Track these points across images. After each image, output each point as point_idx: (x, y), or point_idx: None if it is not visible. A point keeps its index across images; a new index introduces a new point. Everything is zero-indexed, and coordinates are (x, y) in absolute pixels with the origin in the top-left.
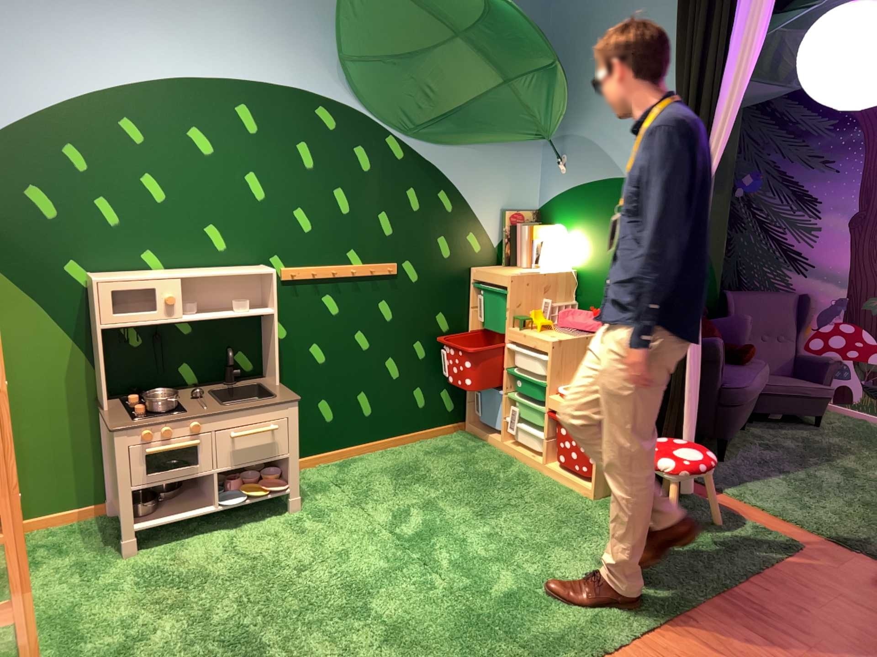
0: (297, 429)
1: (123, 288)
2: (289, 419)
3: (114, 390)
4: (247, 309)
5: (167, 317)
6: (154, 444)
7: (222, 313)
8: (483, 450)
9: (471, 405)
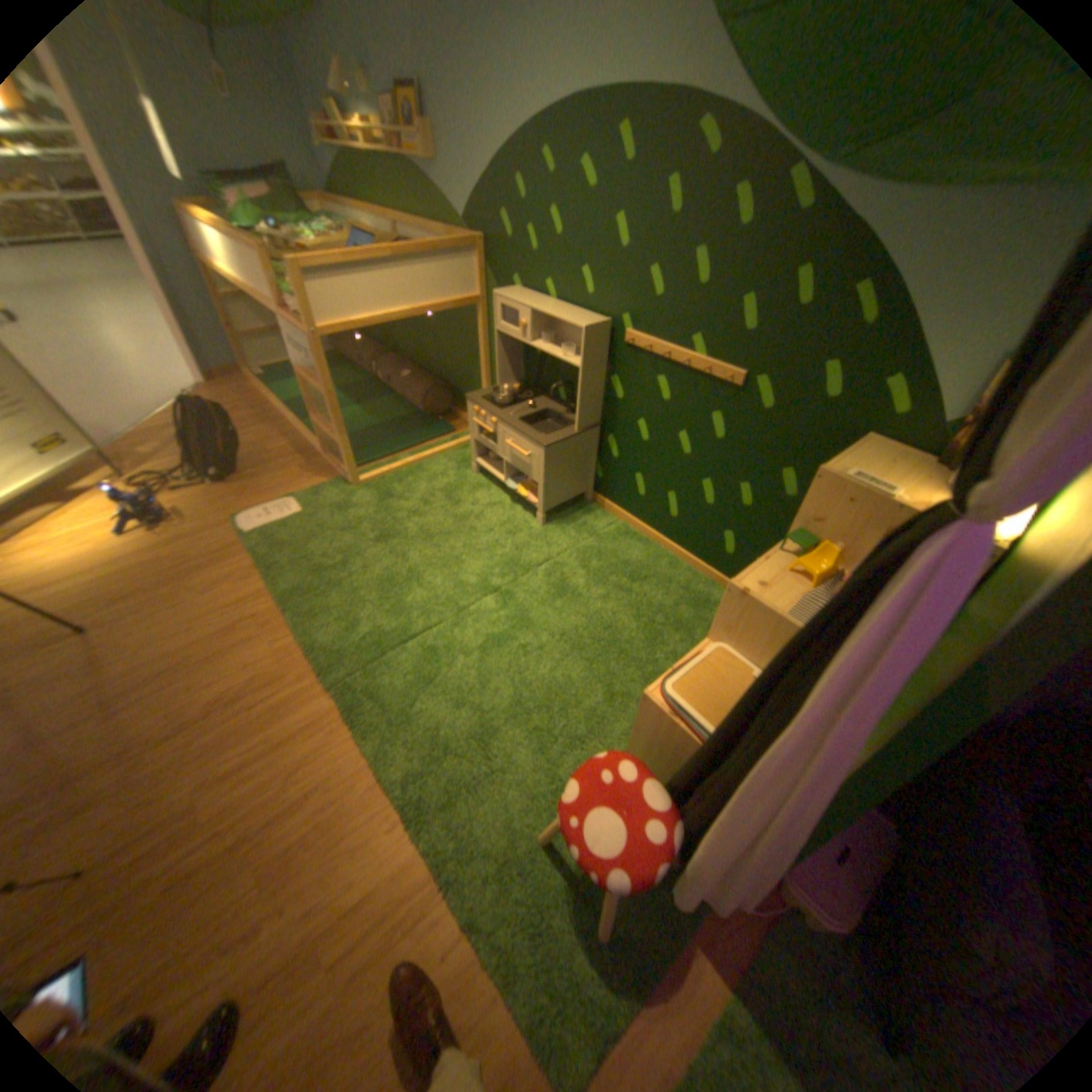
0: (543, 470)
1: (504, 306)
2: (538, 458)
3: (528, 380)
4: (579, 358)
5: (522, 339)
6: (479, 420)
7: (558, 353)
8: None
9: None
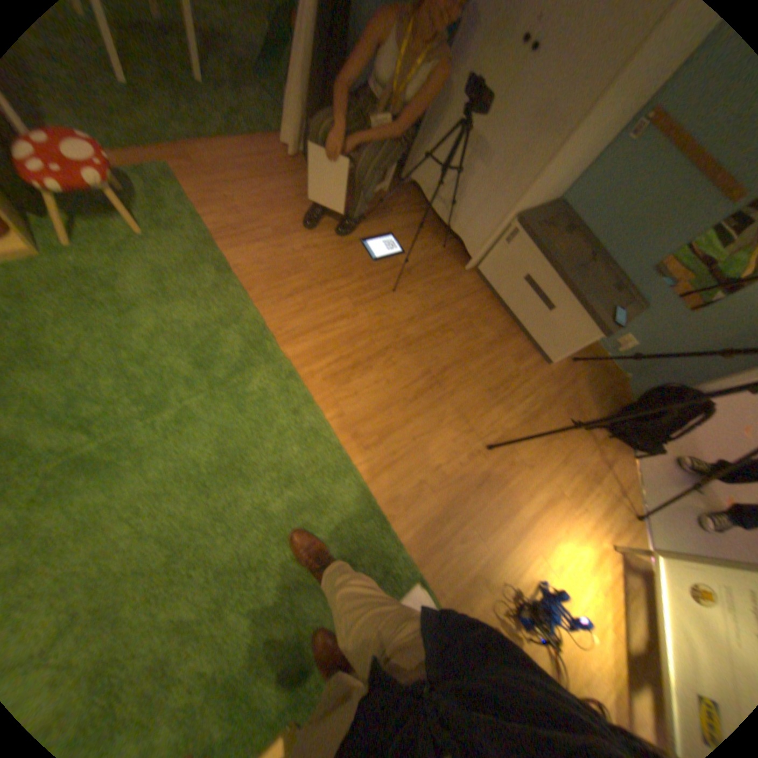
0: None
1: None
2: None
3: None
4: None
5: None
6: None
7: None
8: None
9: None
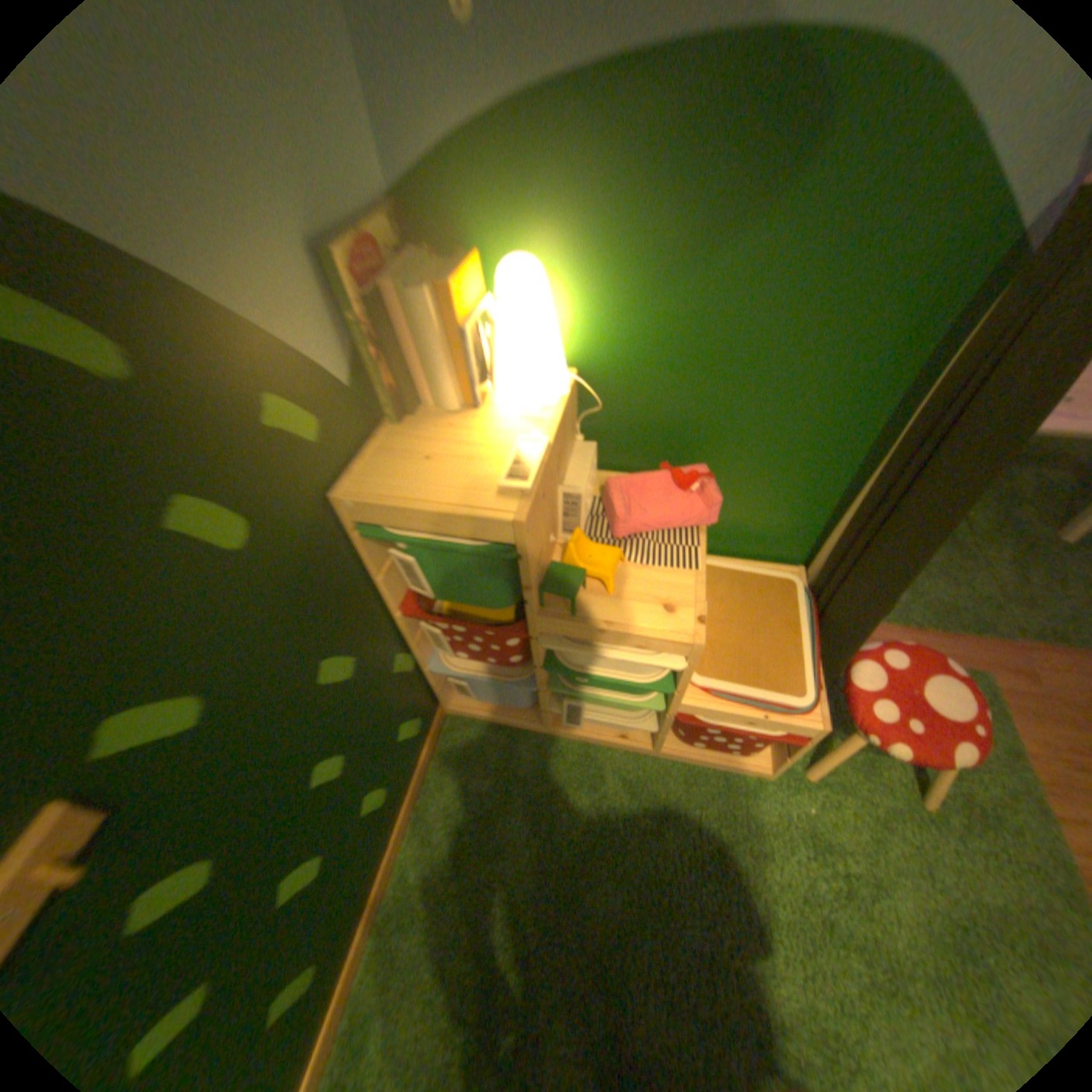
0: None
1: None
2: None
3: None
4: None
5: None
6: None
7: None
8: (524, 758)
9: (442, 686)
